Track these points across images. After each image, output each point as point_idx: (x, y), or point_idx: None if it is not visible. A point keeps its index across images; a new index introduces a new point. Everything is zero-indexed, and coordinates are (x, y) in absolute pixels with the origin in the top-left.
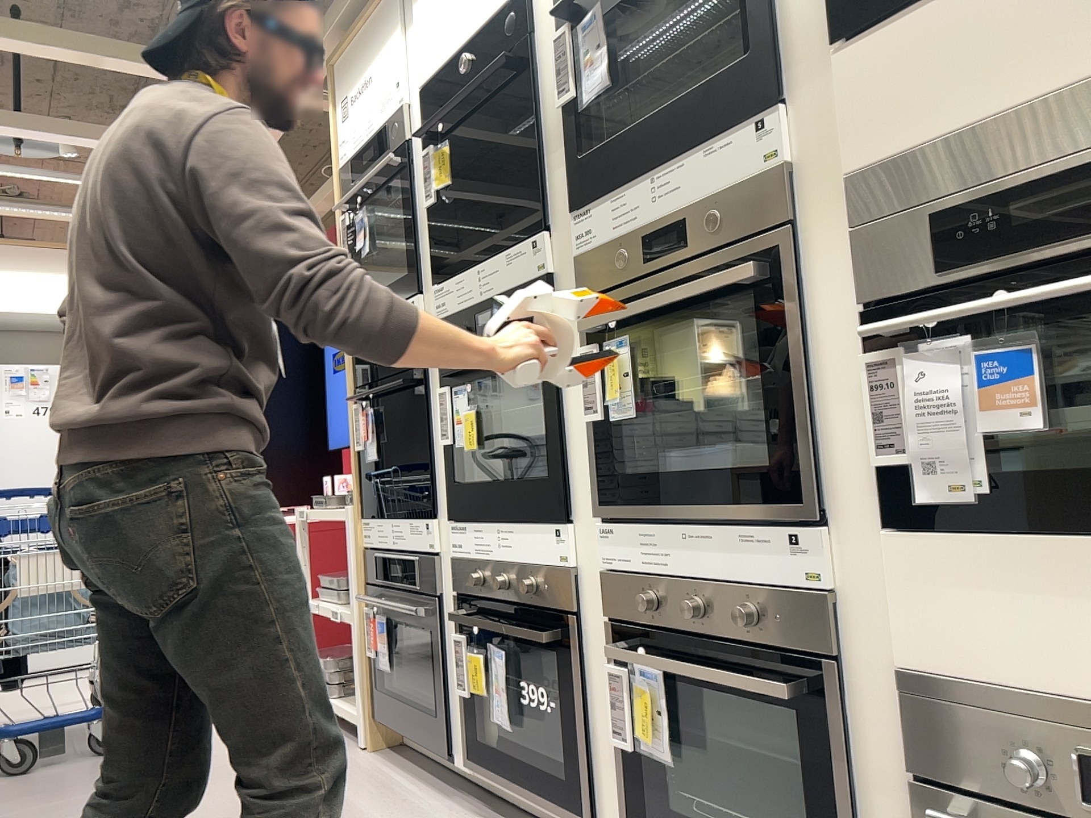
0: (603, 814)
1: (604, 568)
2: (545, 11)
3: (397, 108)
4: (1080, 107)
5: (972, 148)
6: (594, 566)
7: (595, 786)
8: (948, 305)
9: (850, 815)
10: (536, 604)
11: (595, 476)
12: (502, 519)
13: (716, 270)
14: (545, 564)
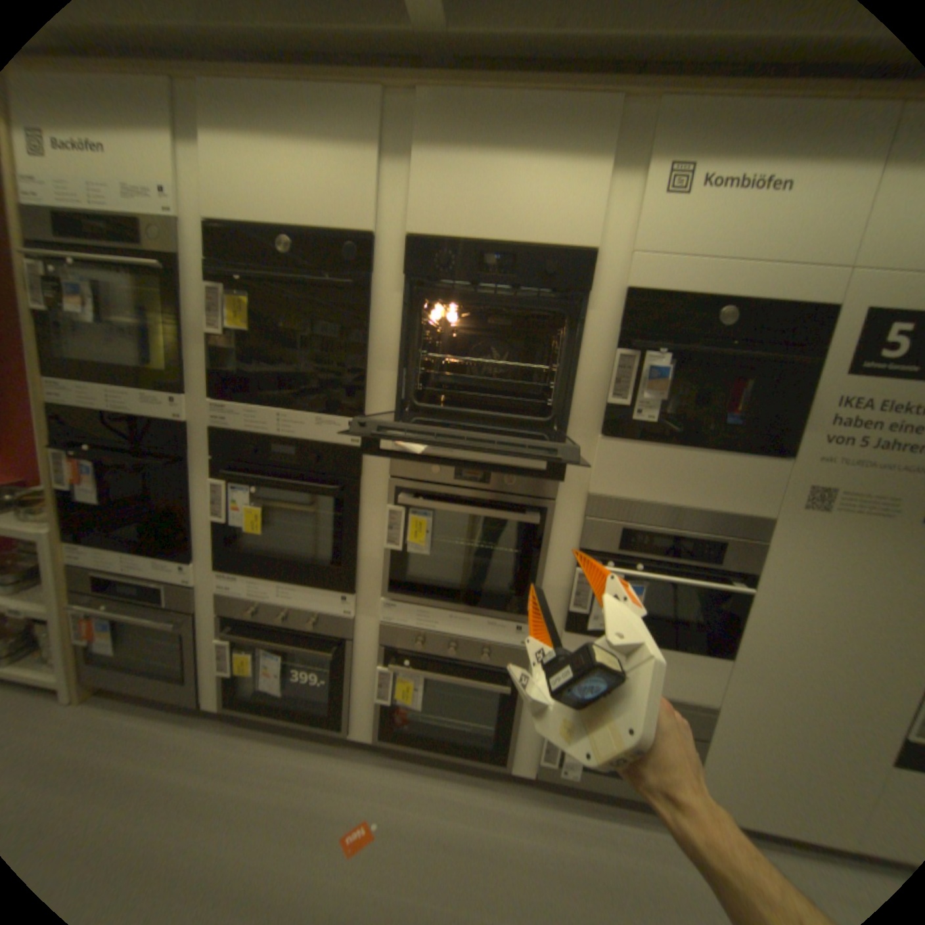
0: (352, 727)
1: (381, 621)
2: (389, 265)
3: (159, 213)
4: (687, 517)
5: (647, 511)
6: (369, 617)
7: (347, 715)
8: (618, 563)
9: (515, 723)
10: (315, 632)
11: (384, 575)
12: (286, 582)
13: (504, 504)
14: (328, 613)
